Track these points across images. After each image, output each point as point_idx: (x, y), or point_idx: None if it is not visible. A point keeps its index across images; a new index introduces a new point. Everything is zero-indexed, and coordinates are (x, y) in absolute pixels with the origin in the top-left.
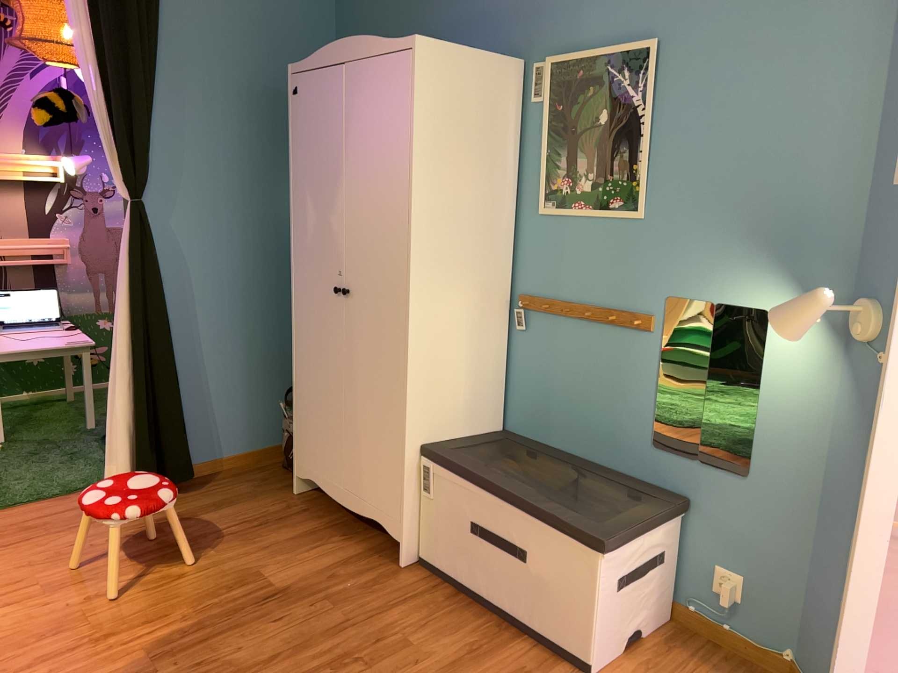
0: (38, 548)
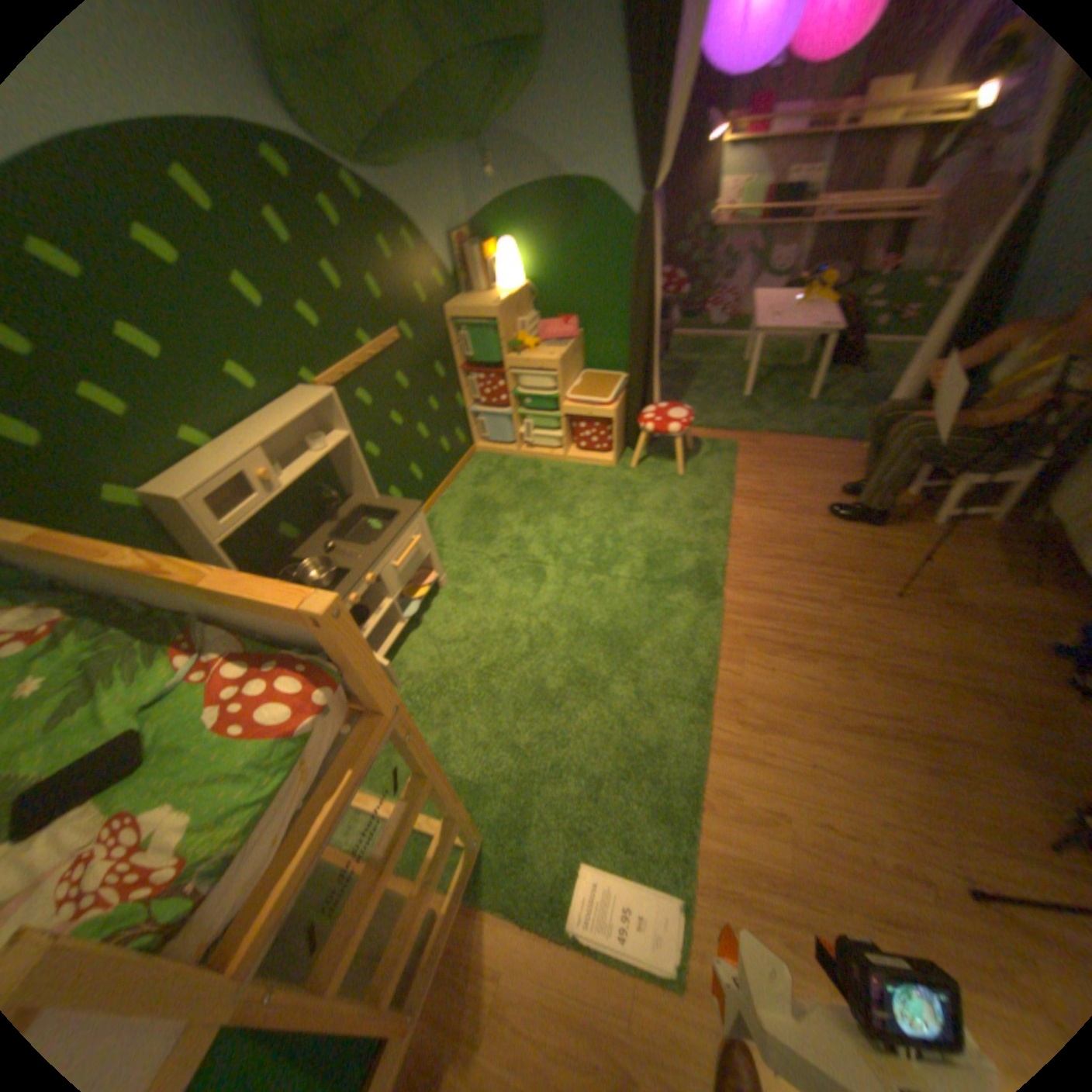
0: (804, 477)
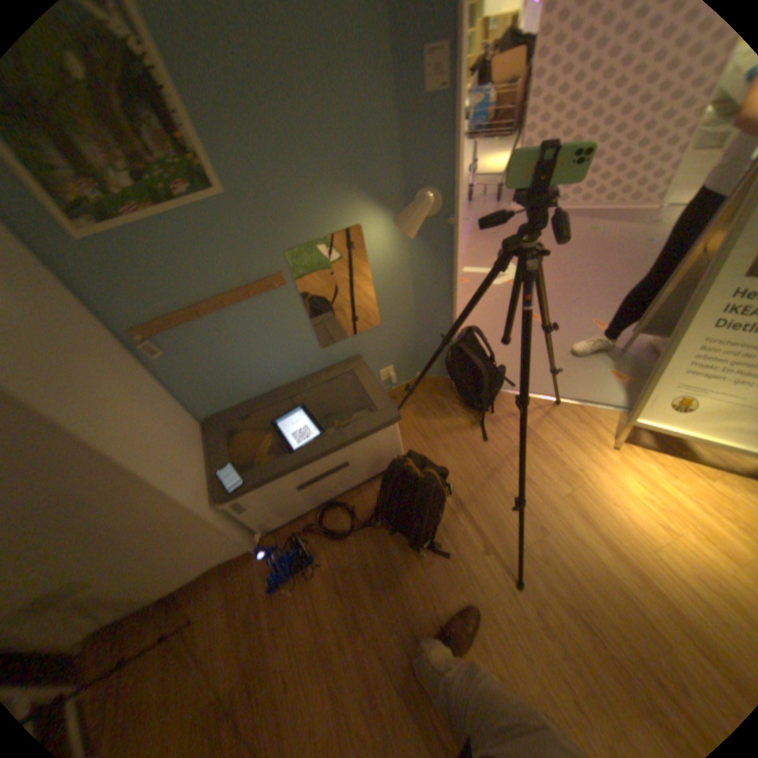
0: None
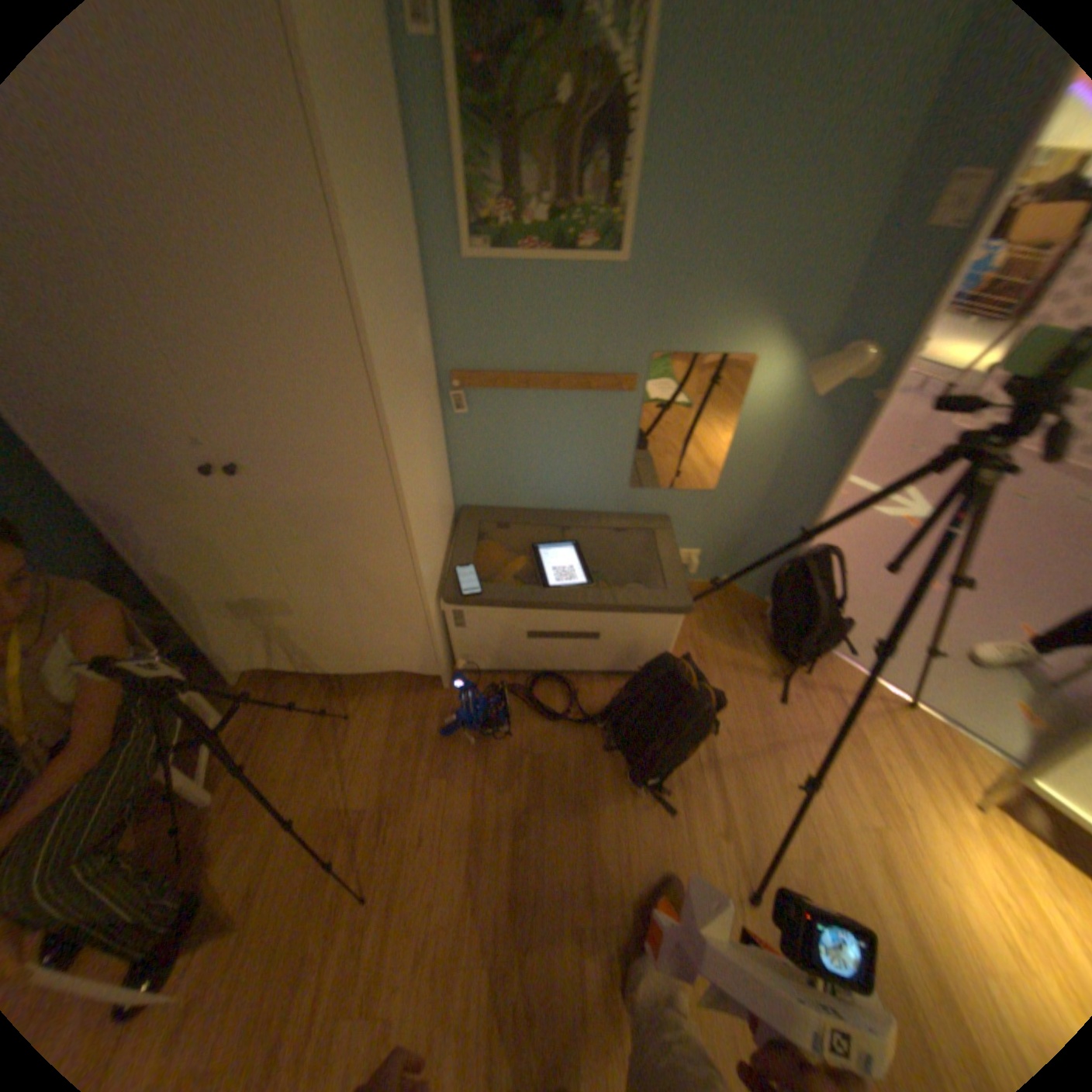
0: None
